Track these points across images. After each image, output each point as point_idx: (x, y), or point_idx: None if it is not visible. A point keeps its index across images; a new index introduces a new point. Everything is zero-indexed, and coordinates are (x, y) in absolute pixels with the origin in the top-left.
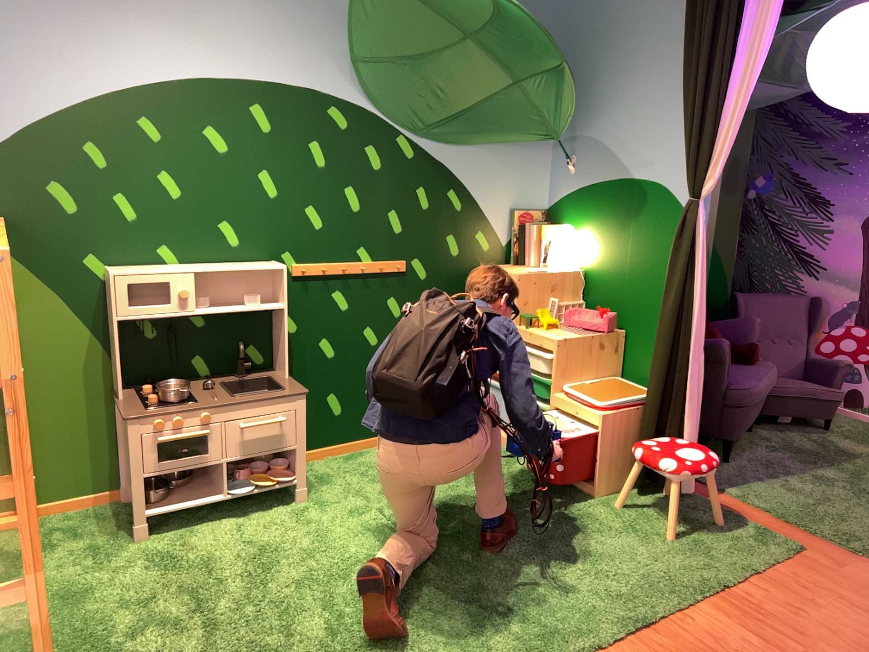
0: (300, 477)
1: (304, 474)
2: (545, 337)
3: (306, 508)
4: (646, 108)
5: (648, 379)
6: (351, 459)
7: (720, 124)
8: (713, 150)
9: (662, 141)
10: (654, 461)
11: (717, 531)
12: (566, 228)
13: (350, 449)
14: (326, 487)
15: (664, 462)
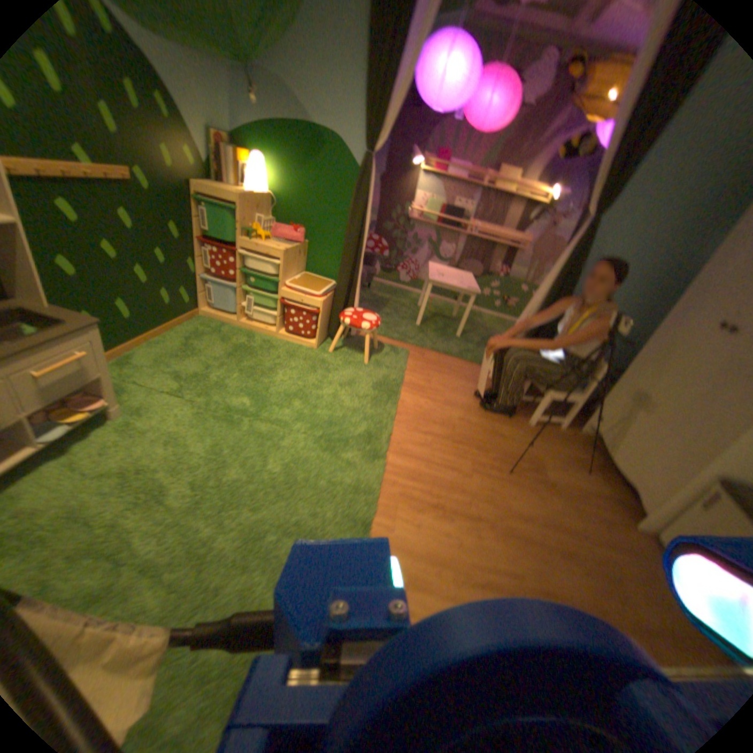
0: (102, 400)
1: (104, 396)
2: (270, 247)
3: (121, 424)
4: (329, 56)
5: (325, 273)
6: (119, 365)
7: (396, 94)
8: (387, 114)
9: (342, 93)
10: (359, 326)
11: (382, 355)
12: (252, 151)
13: (109, 355)
14: (120, 397)
15: (364, 326)
